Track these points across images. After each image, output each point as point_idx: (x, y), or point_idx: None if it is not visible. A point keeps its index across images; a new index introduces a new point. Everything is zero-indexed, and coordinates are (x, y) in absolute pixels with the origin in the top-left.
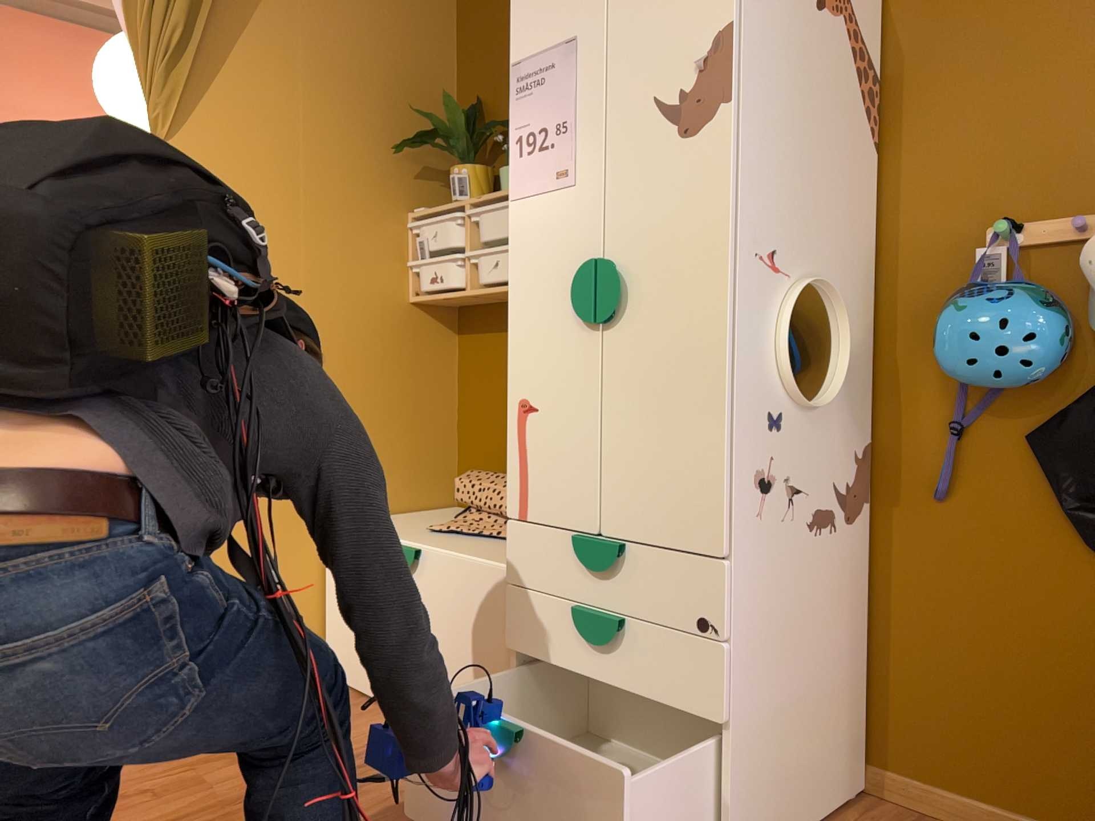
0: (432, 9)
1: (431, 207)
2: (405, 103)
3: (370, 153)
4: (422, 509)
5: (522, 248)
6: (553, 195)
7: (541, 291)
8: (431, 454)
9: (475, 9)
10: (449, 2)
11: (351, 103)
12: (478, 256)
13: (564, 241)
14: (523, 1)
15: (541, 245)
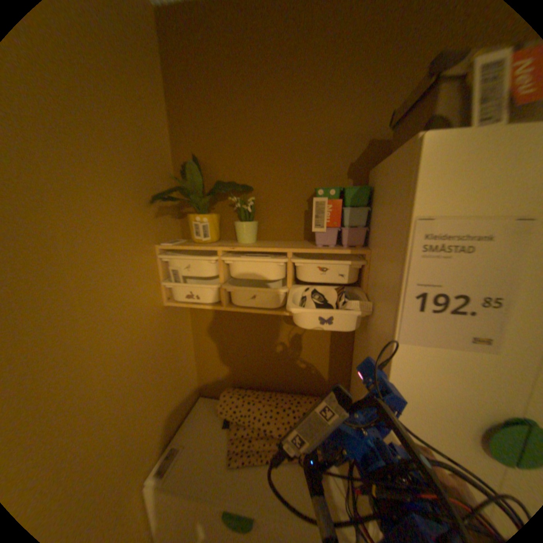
0: (148, 71)
1: (169, 234)
2: (143, 157)
3: (125, 206)
4: (188, 411)
5: (410, 382)
6: (466, 353)
7: (433, 418)
8: (188, 380)
9: (185, 80)
10: (158, 67)
11: (101, 161)
12: (237, 288)
13: (473, 391)
14: (449, 145)
15: (439, 386)
